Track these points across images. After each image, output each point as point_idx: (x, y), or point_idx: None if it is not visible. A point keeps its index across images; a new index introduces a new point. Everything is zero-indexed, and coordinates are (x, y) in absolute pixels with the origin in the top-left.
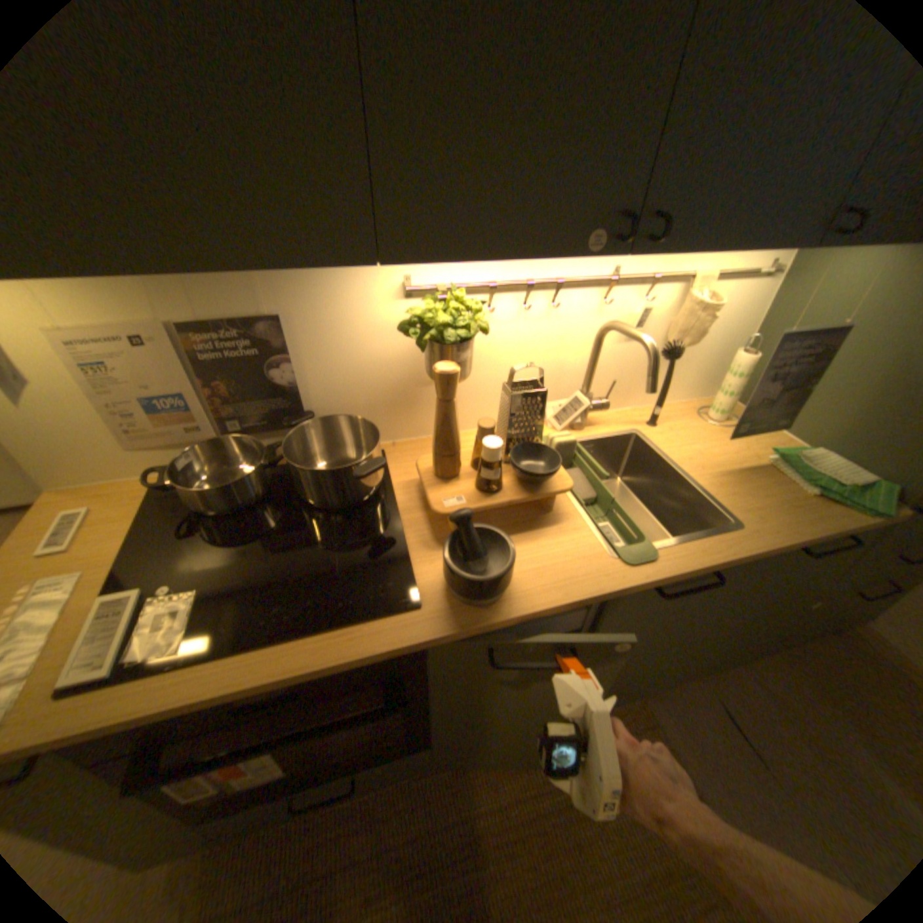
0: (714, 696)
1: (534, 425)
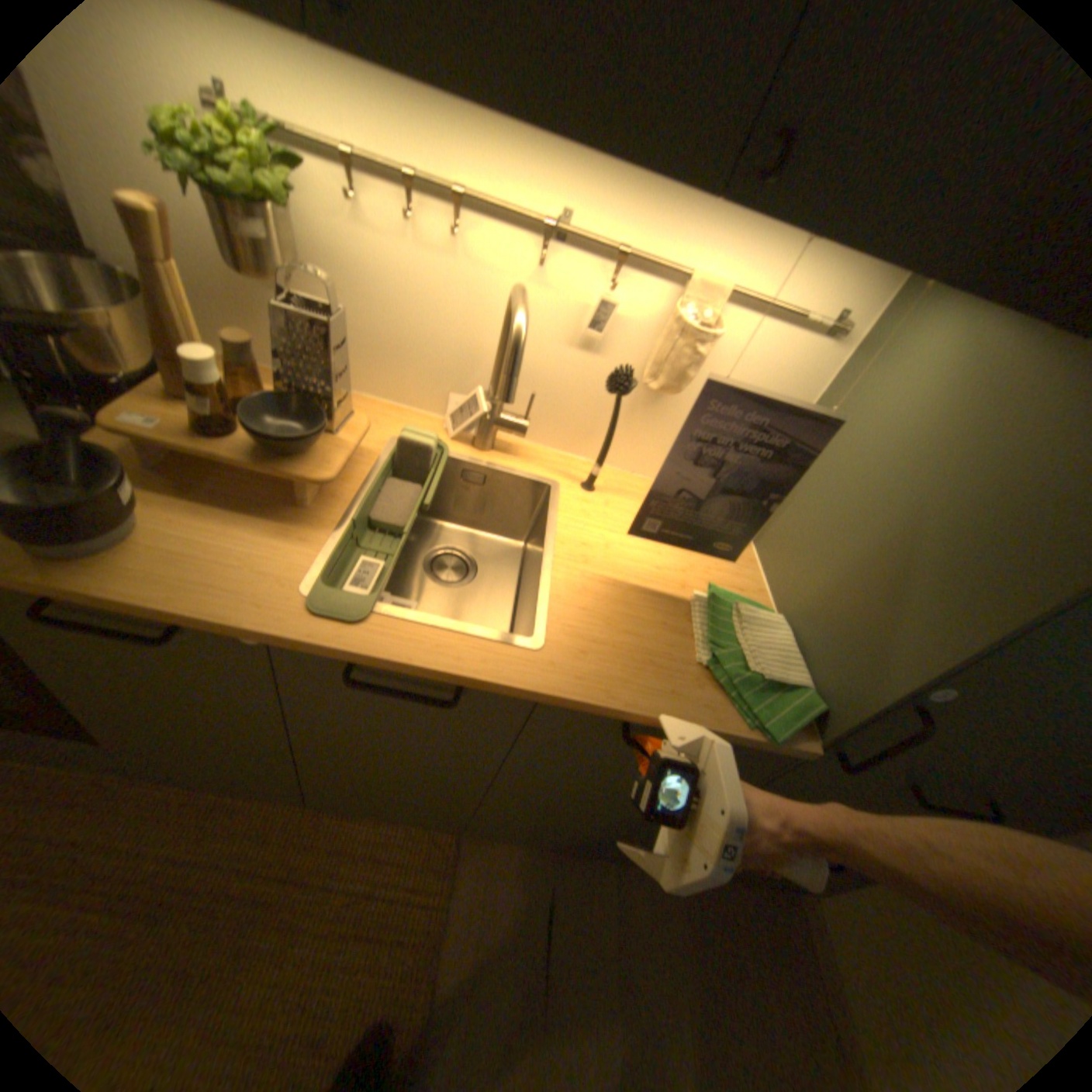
0: (554, 880)
1: (316, 377)
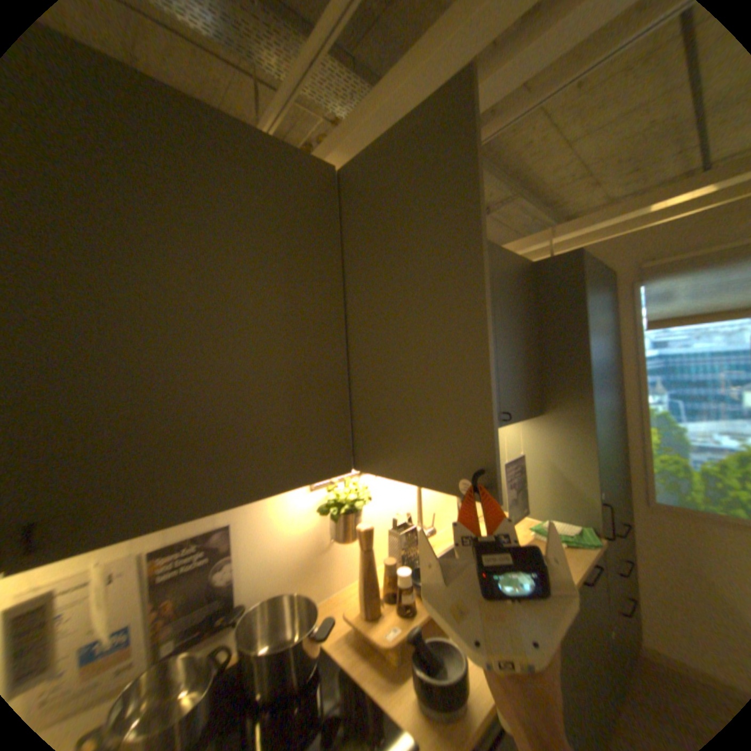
0: None
1: (415, 554)
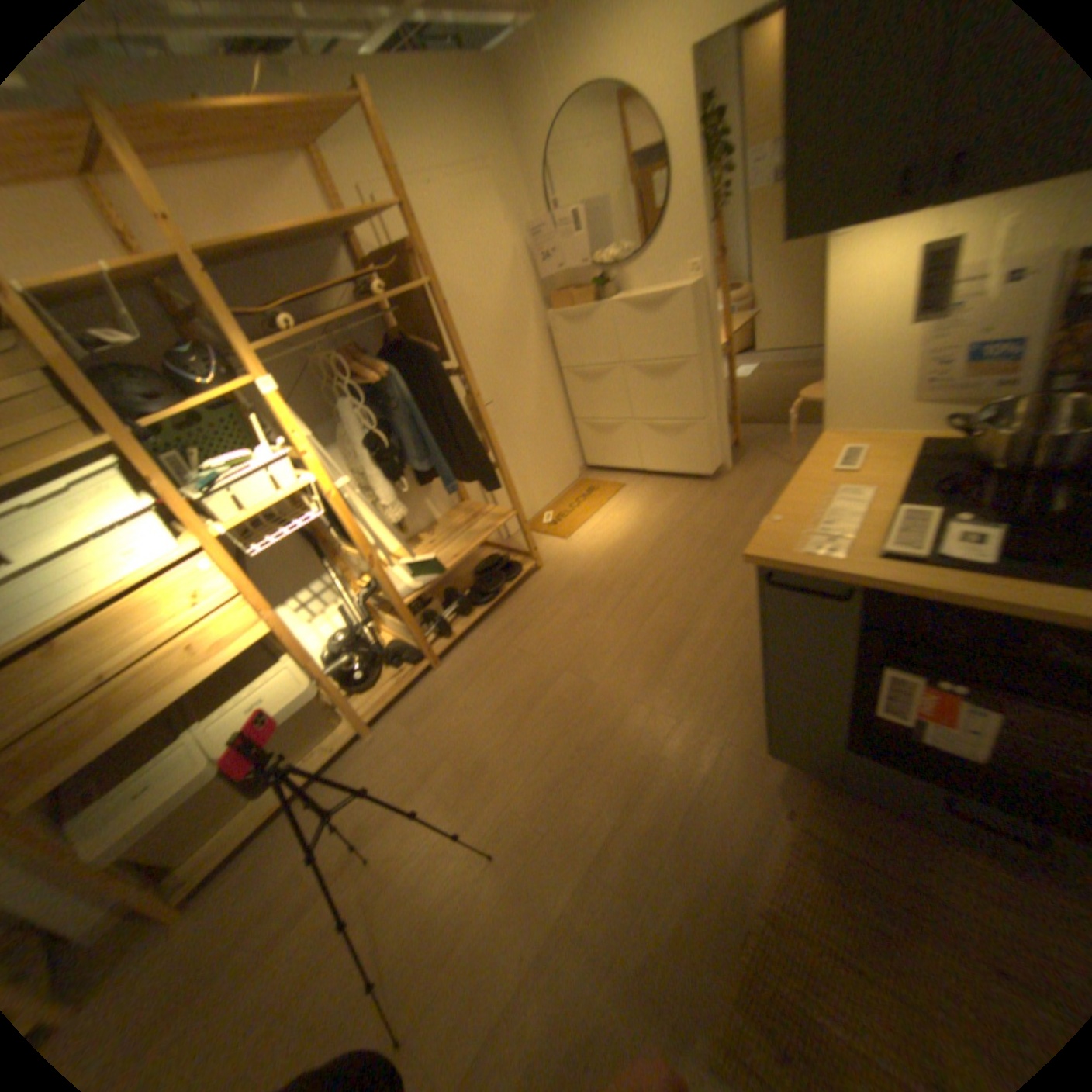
0: None
1: None
